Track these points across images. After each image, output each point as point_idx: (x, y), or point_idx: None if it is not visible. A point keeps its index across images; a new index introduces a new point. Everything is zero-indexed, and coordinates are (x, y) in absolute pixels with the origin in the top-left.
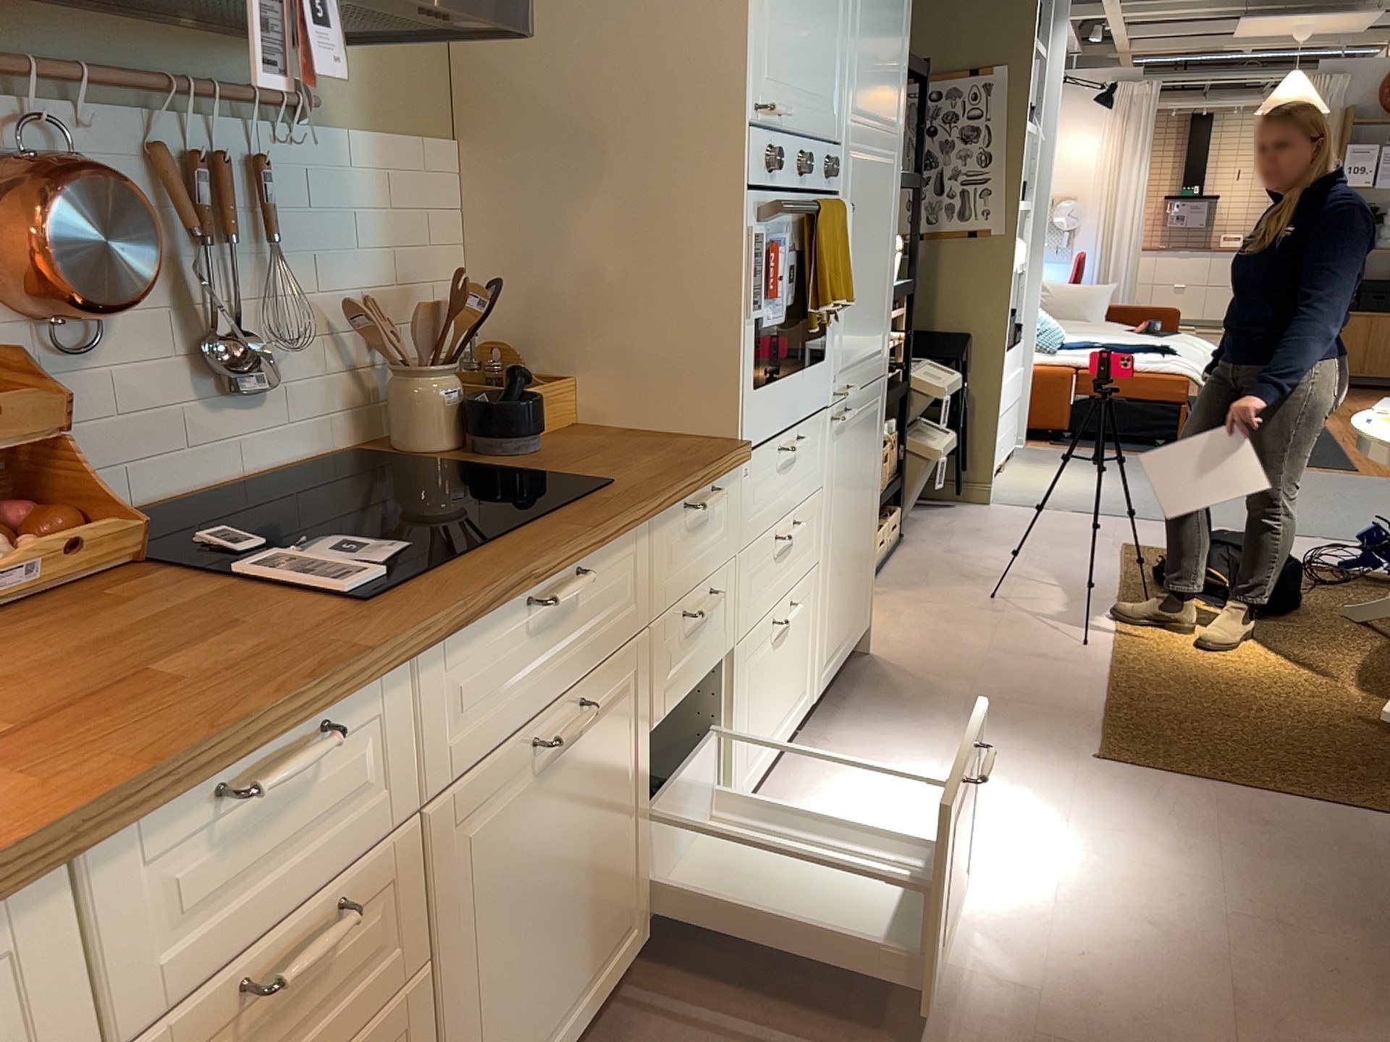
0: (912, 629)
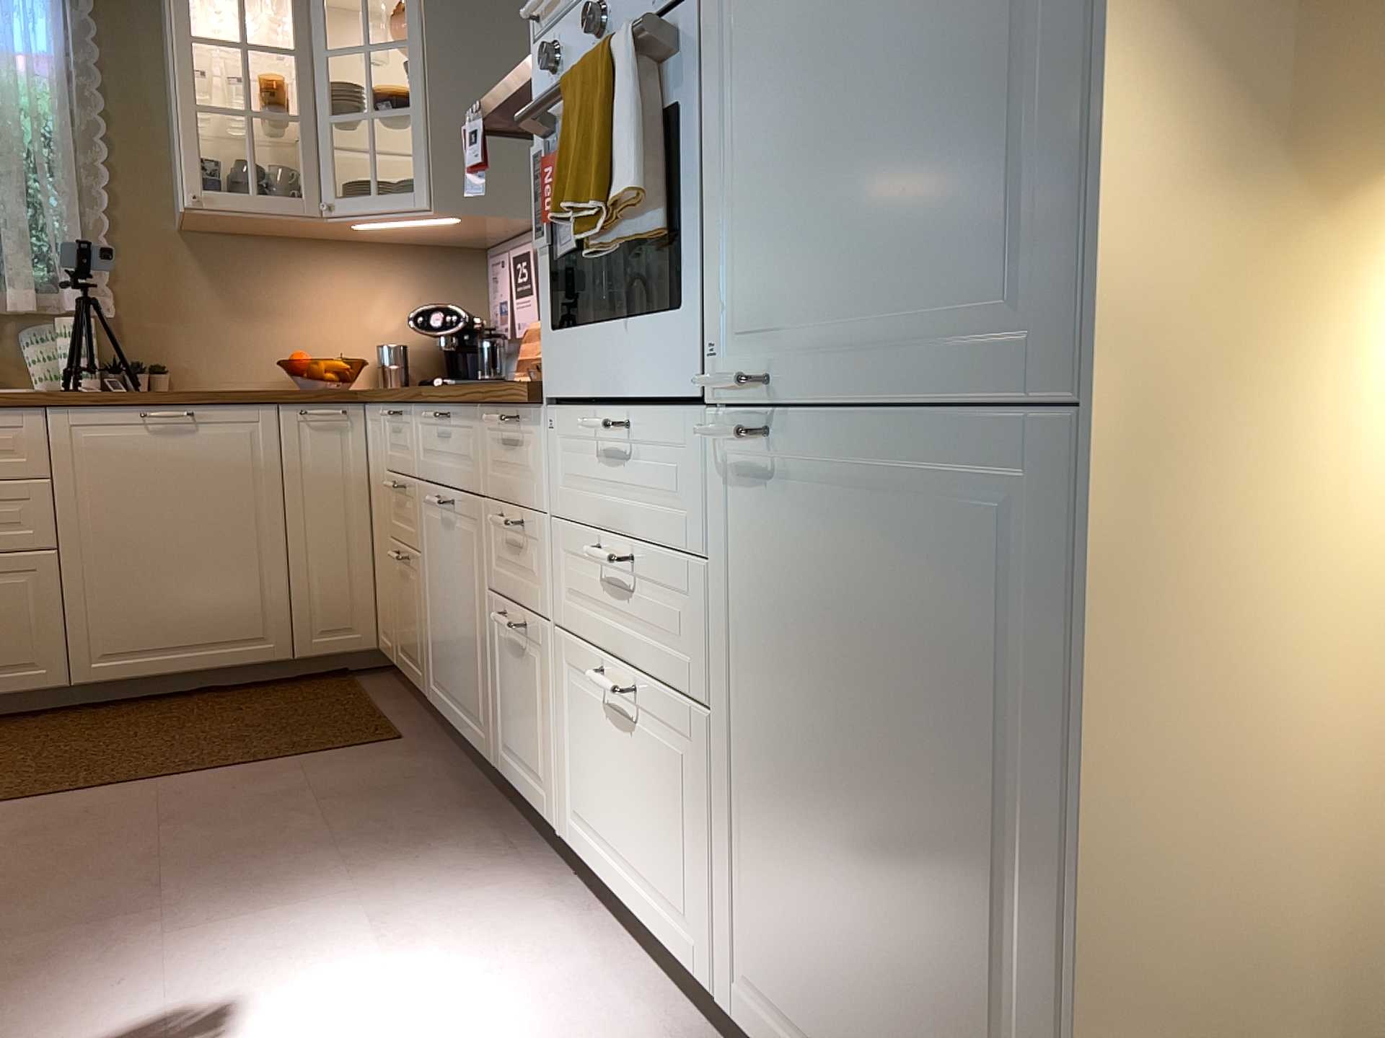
0: None
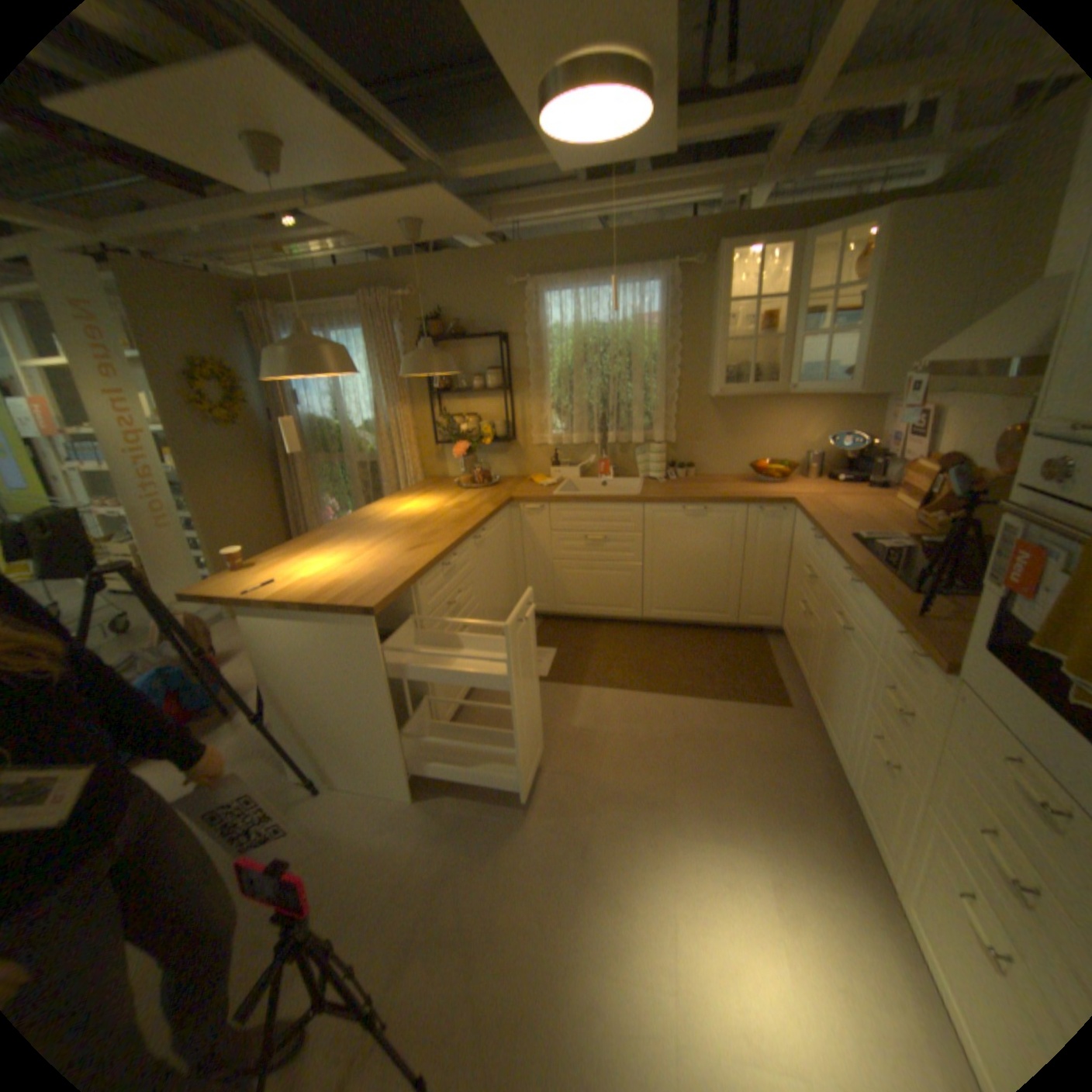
0: None
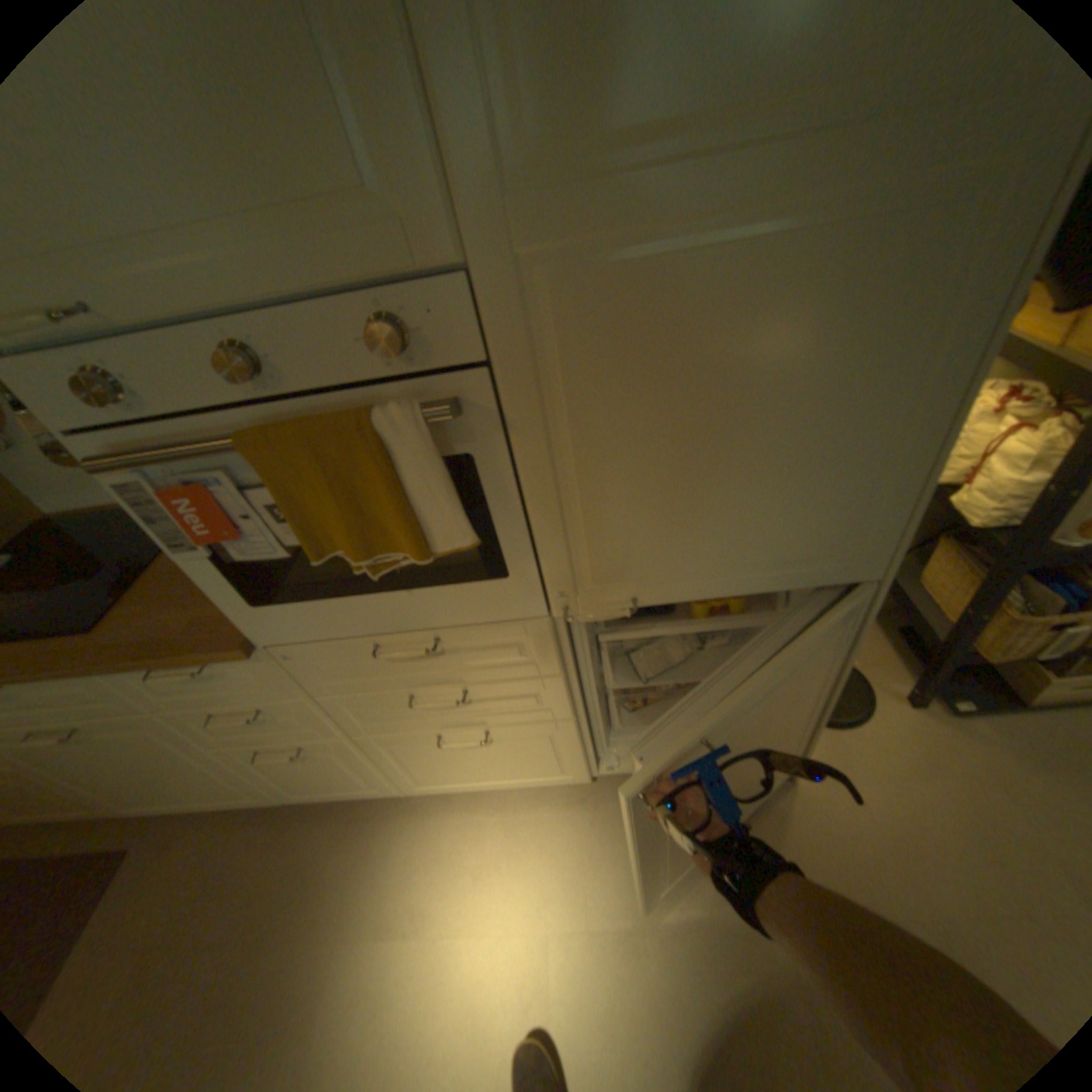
0: (899, 807)
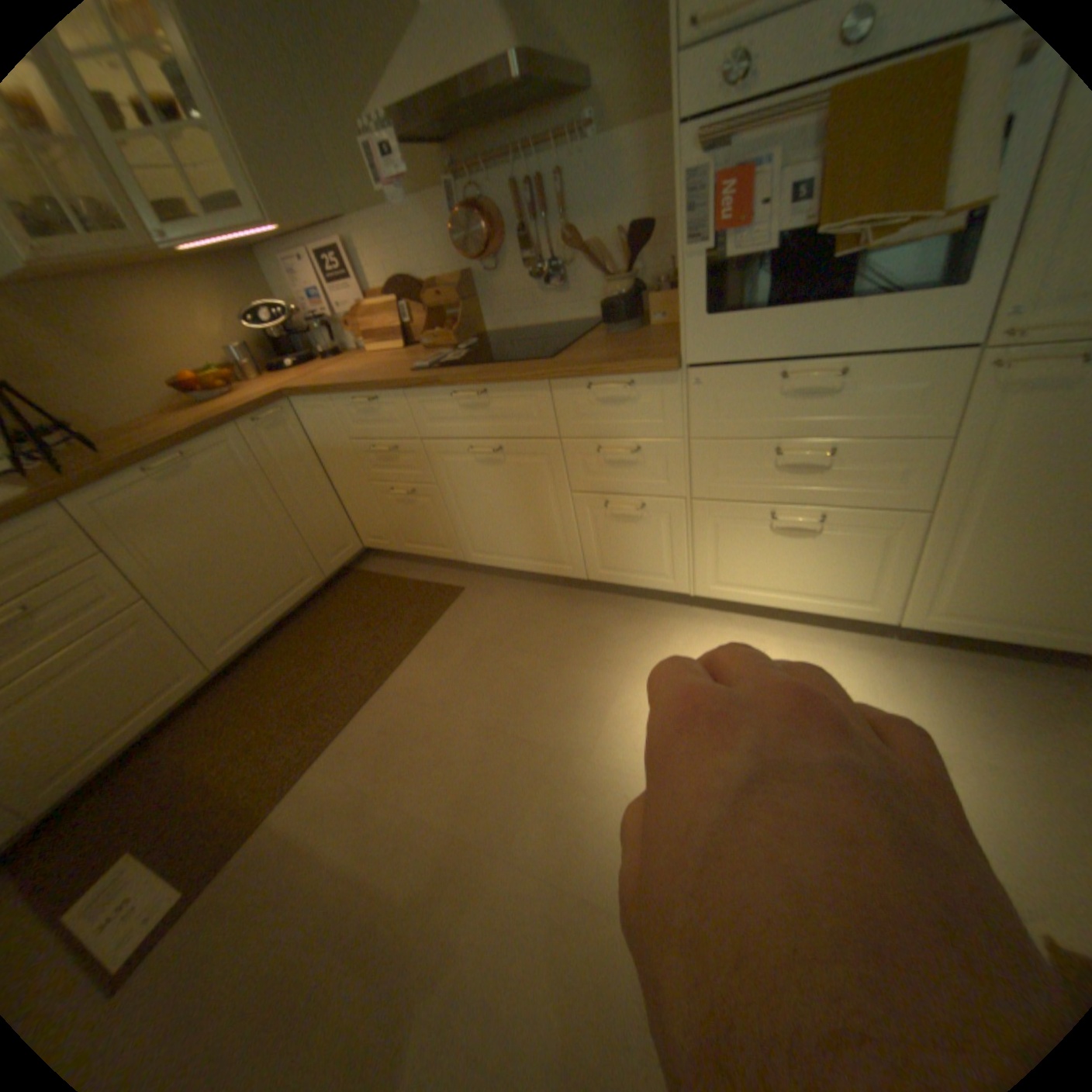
0: None
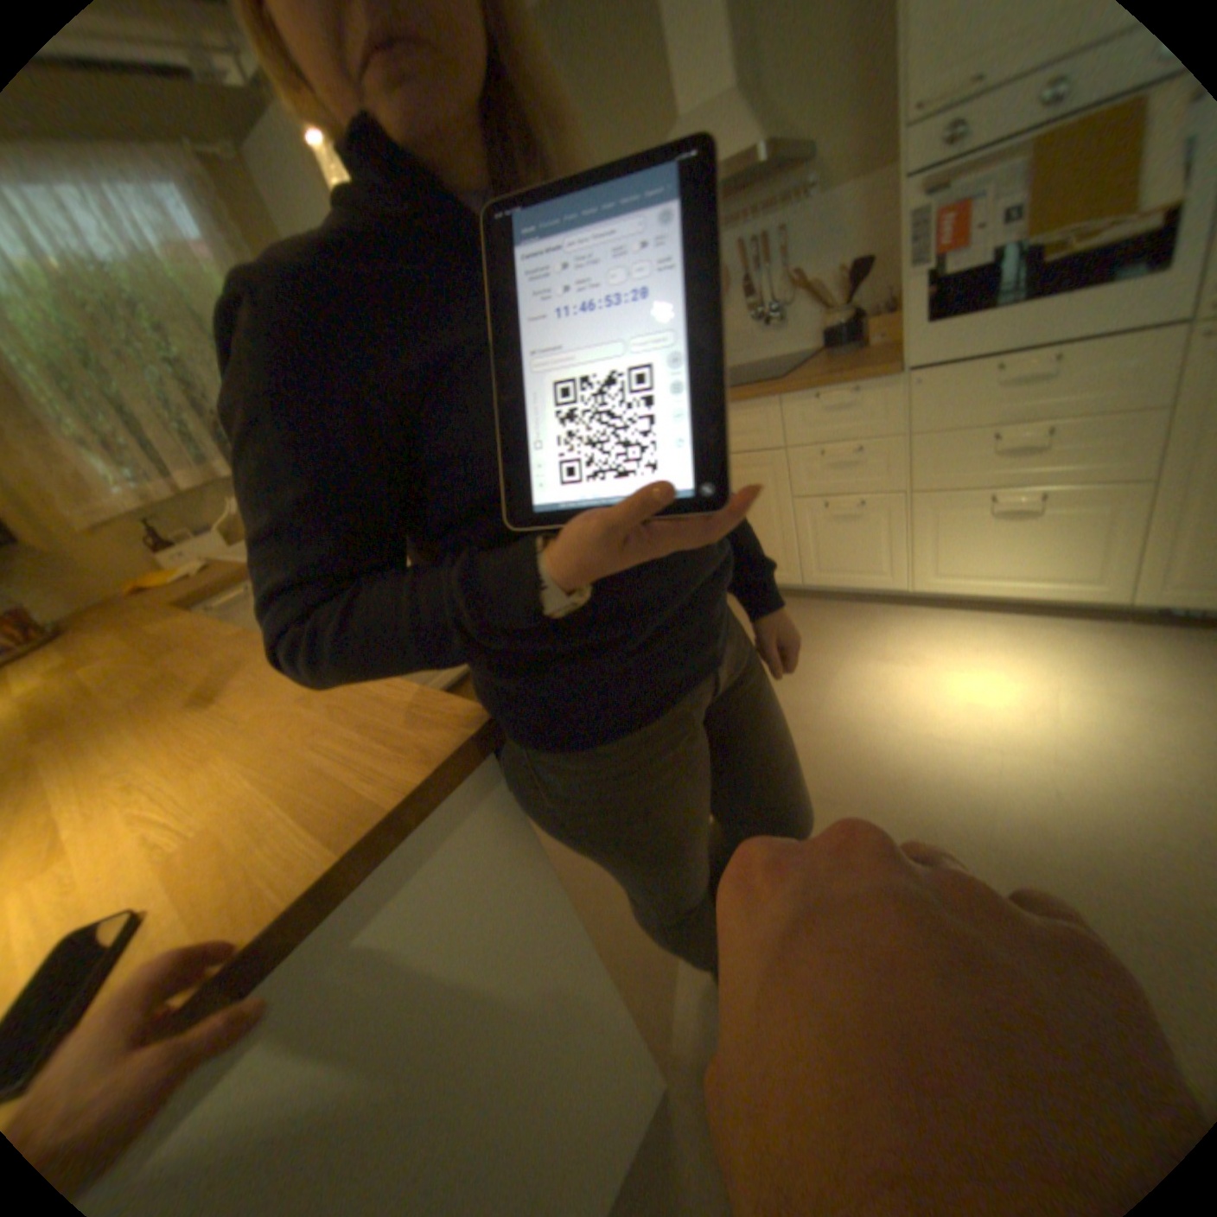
0: None
